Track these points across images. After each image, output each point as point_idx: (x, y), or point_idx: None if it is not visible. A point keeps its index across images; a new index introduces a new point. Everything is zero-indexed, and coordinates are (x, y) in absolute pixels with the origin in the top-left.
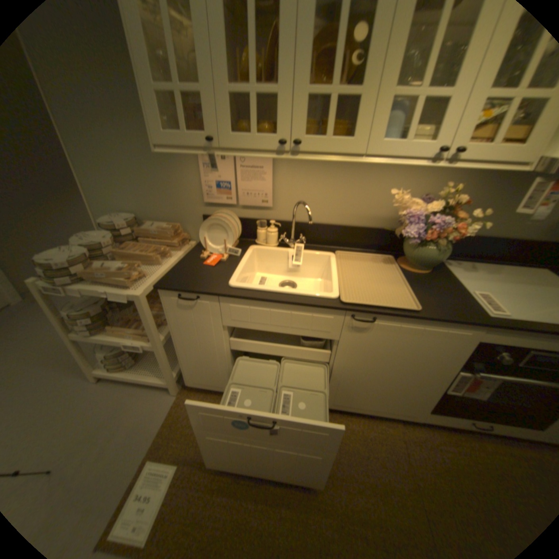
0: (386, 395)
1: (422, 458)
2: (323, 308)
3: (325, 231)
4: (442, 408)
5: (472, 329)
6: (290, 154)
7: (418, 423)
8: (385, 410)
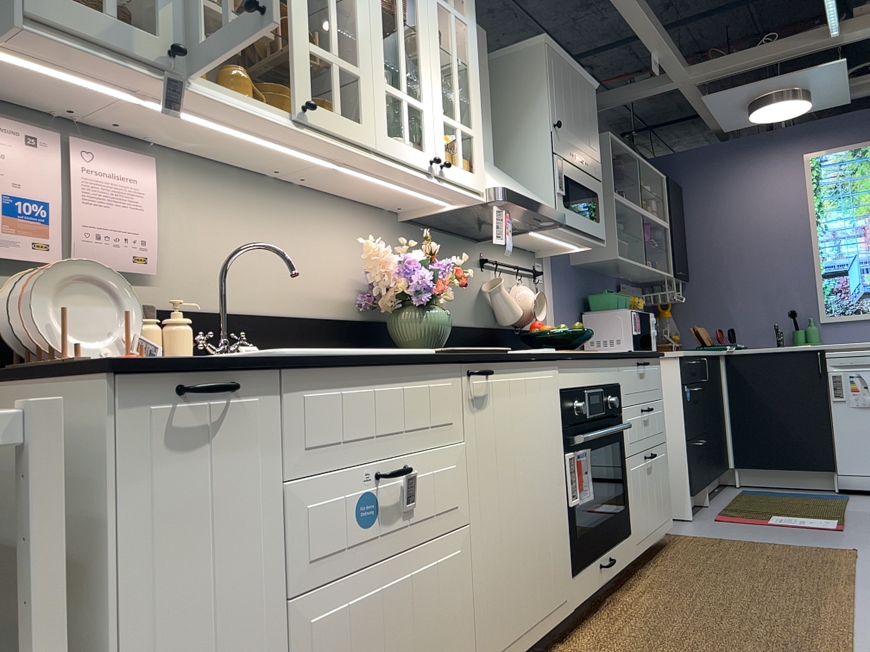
0: (531, 561)
1: (619, 651)
2: (440, 362)
3: (263, 330)
4: (575, 550)
5: (550, 367)
6: (291, 124)
7: (570, 613)
8: (540, 610)
